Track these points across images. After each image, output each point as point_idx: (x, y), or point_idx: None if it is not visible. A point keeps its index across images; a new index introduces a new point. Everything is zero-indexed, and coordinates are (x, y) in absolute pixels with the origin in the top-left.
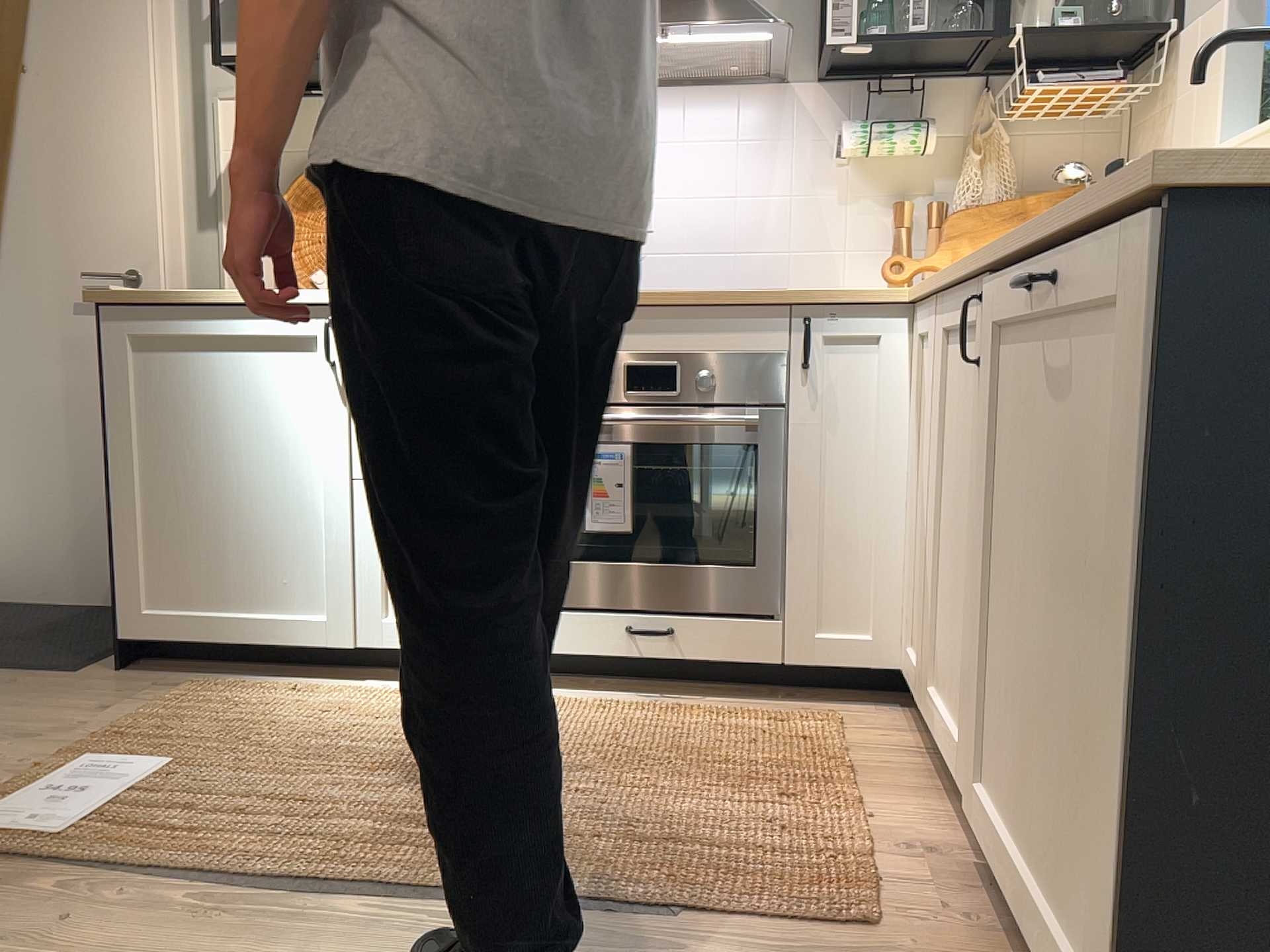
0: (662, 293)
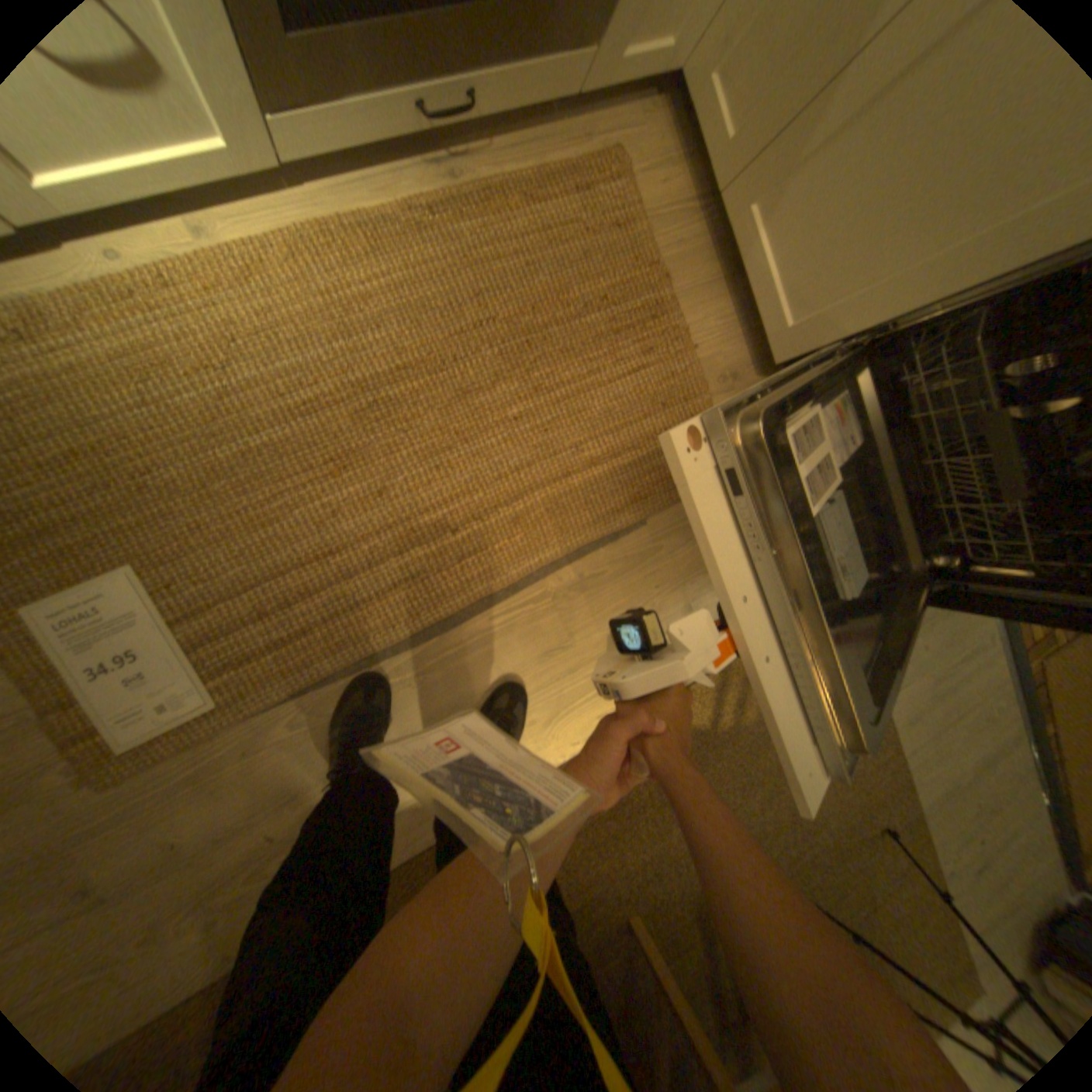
0: None
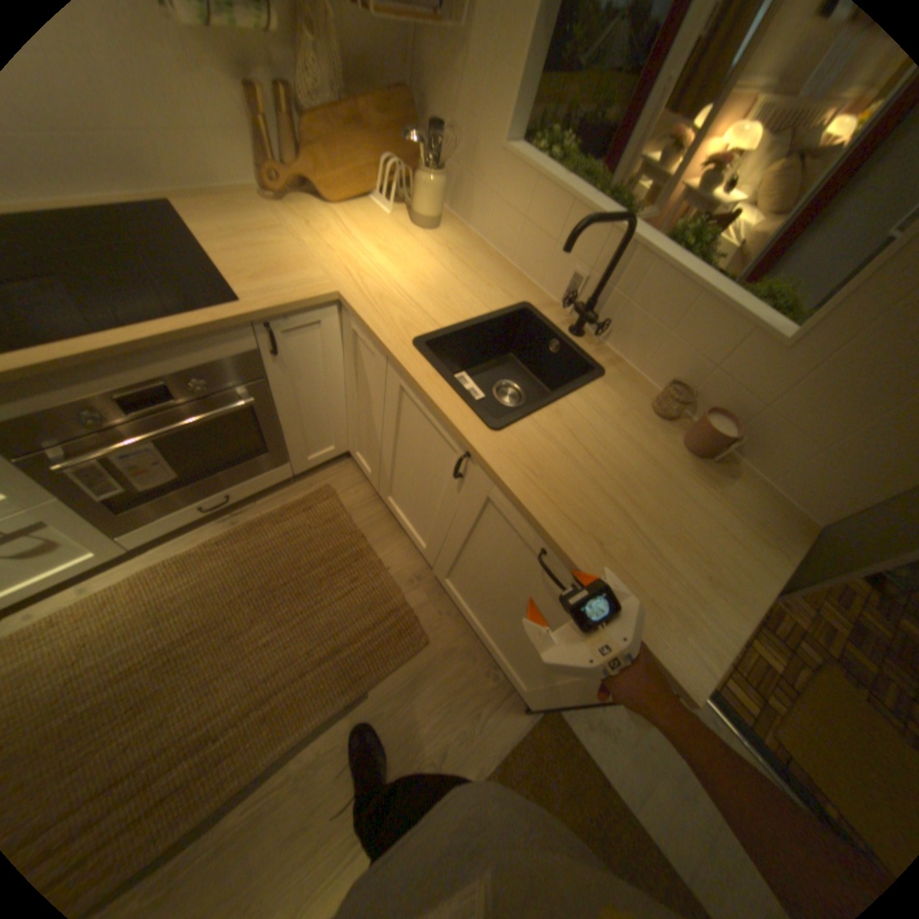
0: (124, 345)
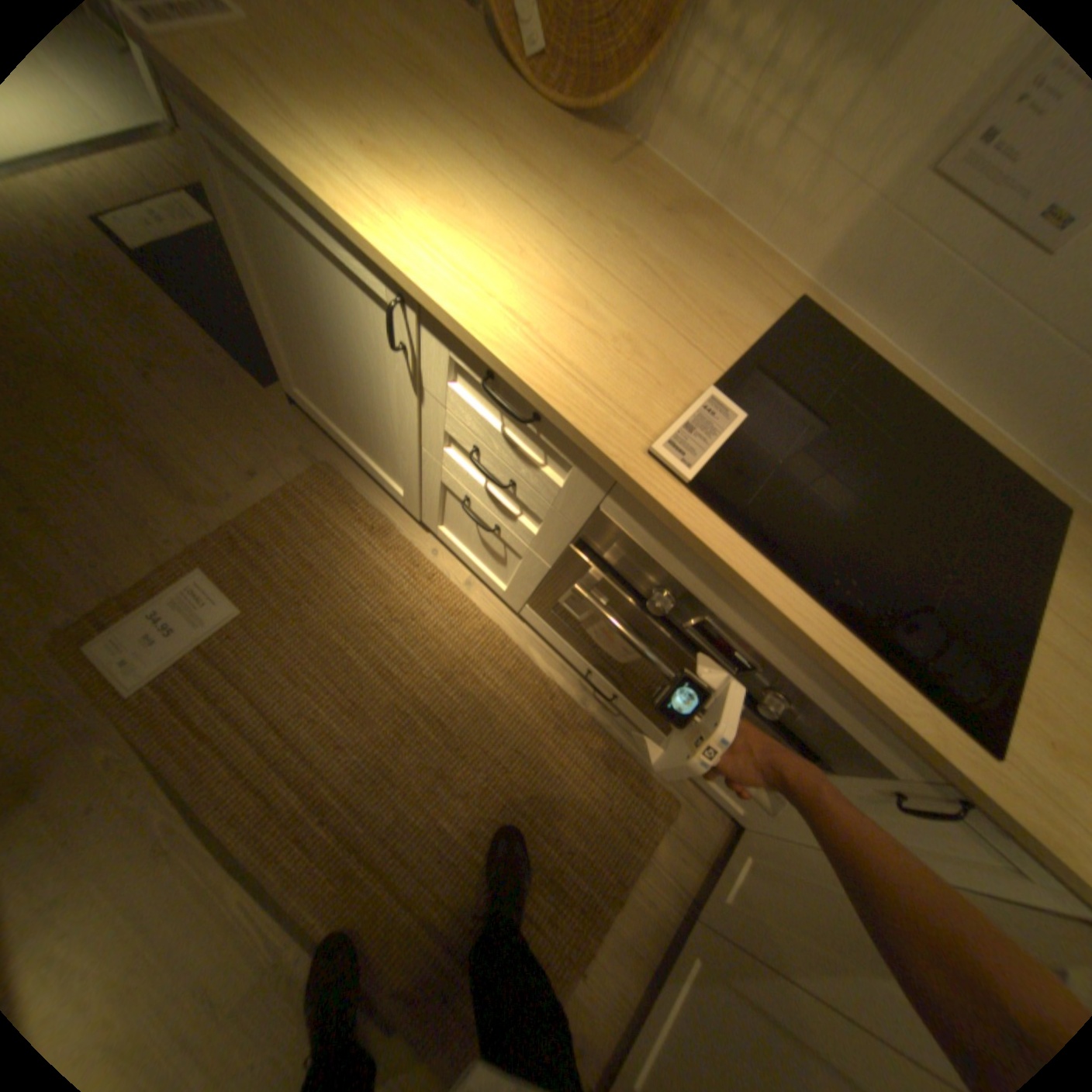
0: (811, 641)
